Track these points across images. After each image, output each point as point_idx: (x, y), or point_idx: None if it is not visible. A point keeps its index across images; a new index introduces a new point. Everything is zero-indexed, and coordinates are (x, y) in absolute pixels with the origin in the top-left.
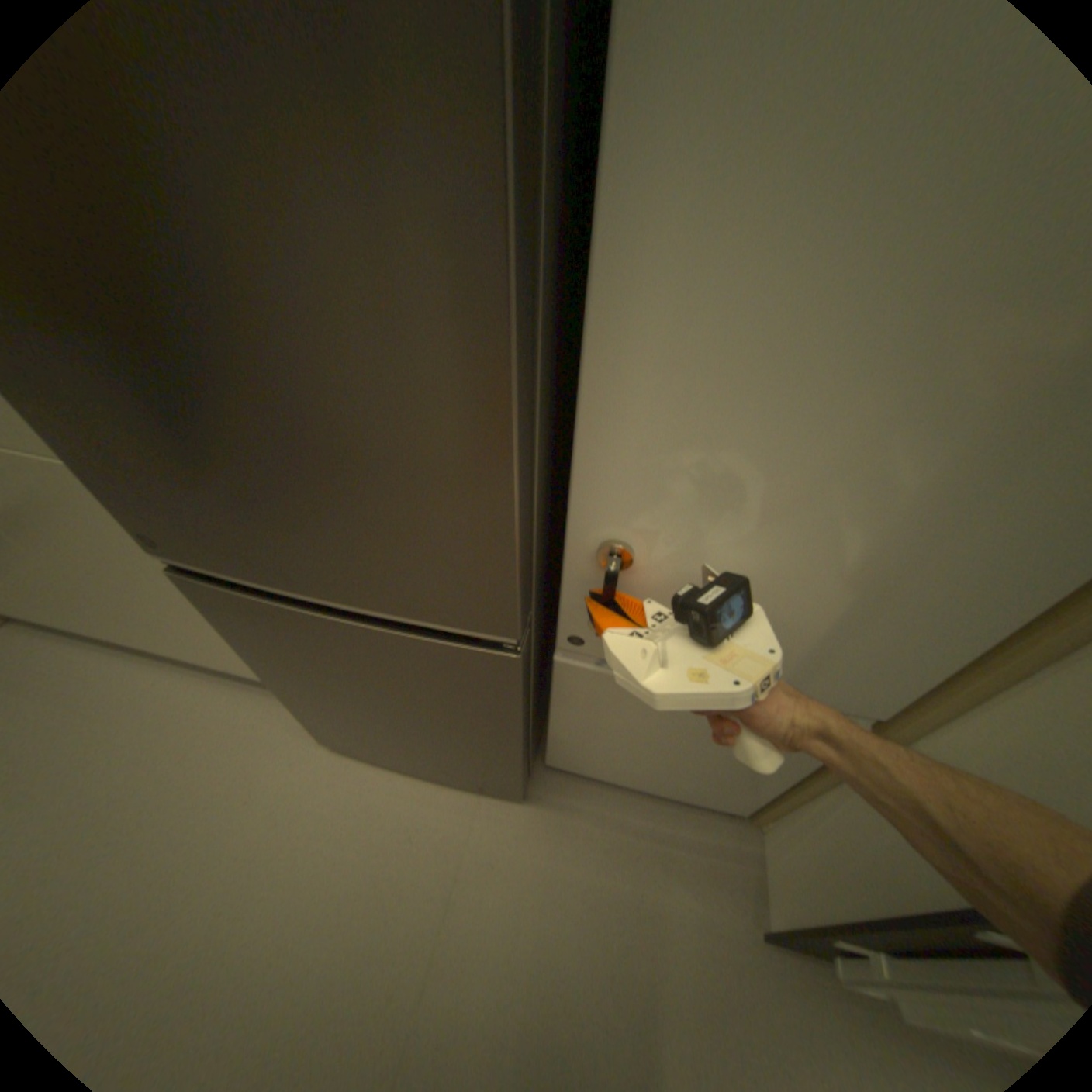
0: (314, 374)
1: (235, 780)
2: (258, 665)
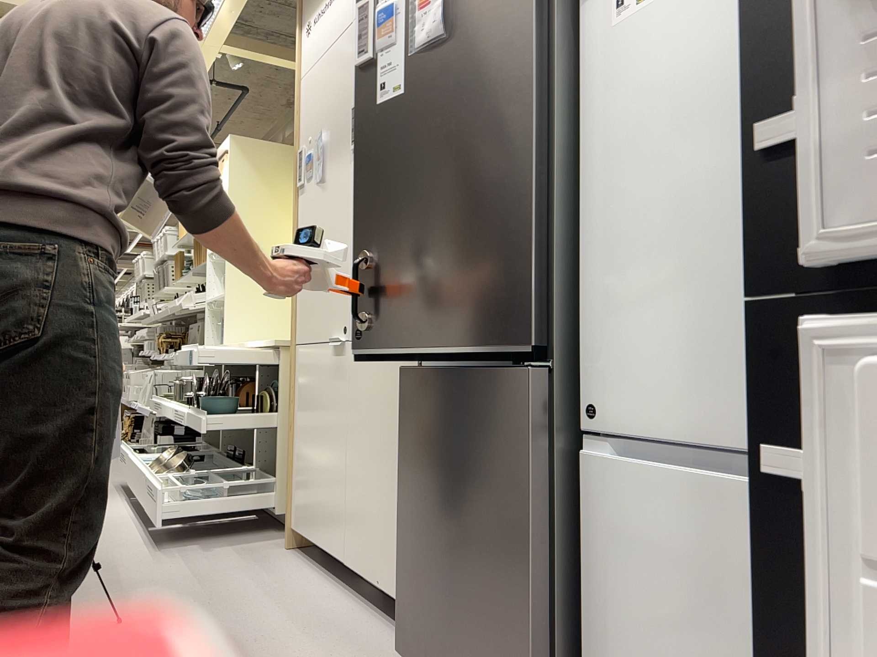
0: (483, 191)
1: (323, 654)
2: (402, 481)
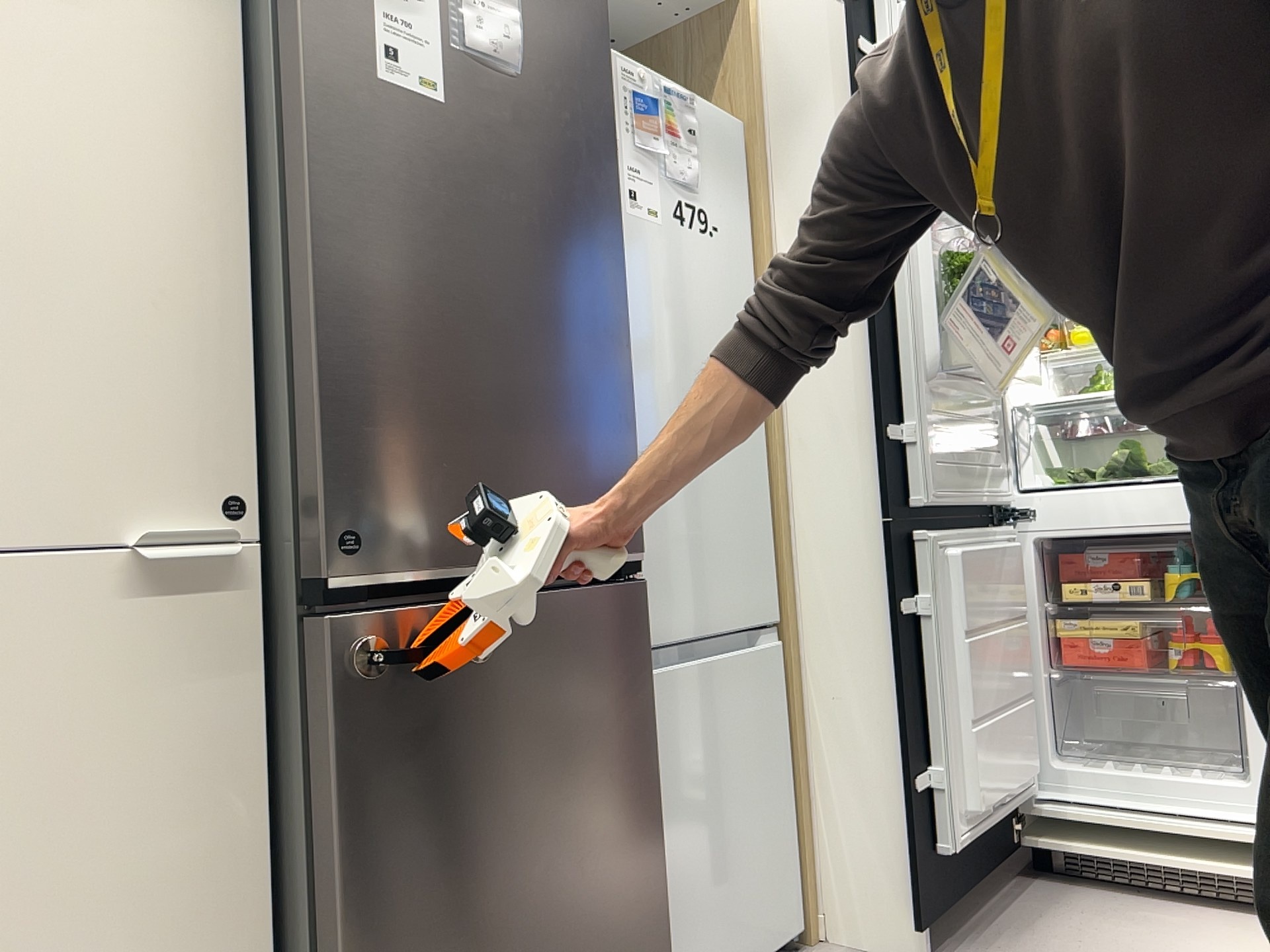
0: (563, 324)
1: None
2: (356, 880)
